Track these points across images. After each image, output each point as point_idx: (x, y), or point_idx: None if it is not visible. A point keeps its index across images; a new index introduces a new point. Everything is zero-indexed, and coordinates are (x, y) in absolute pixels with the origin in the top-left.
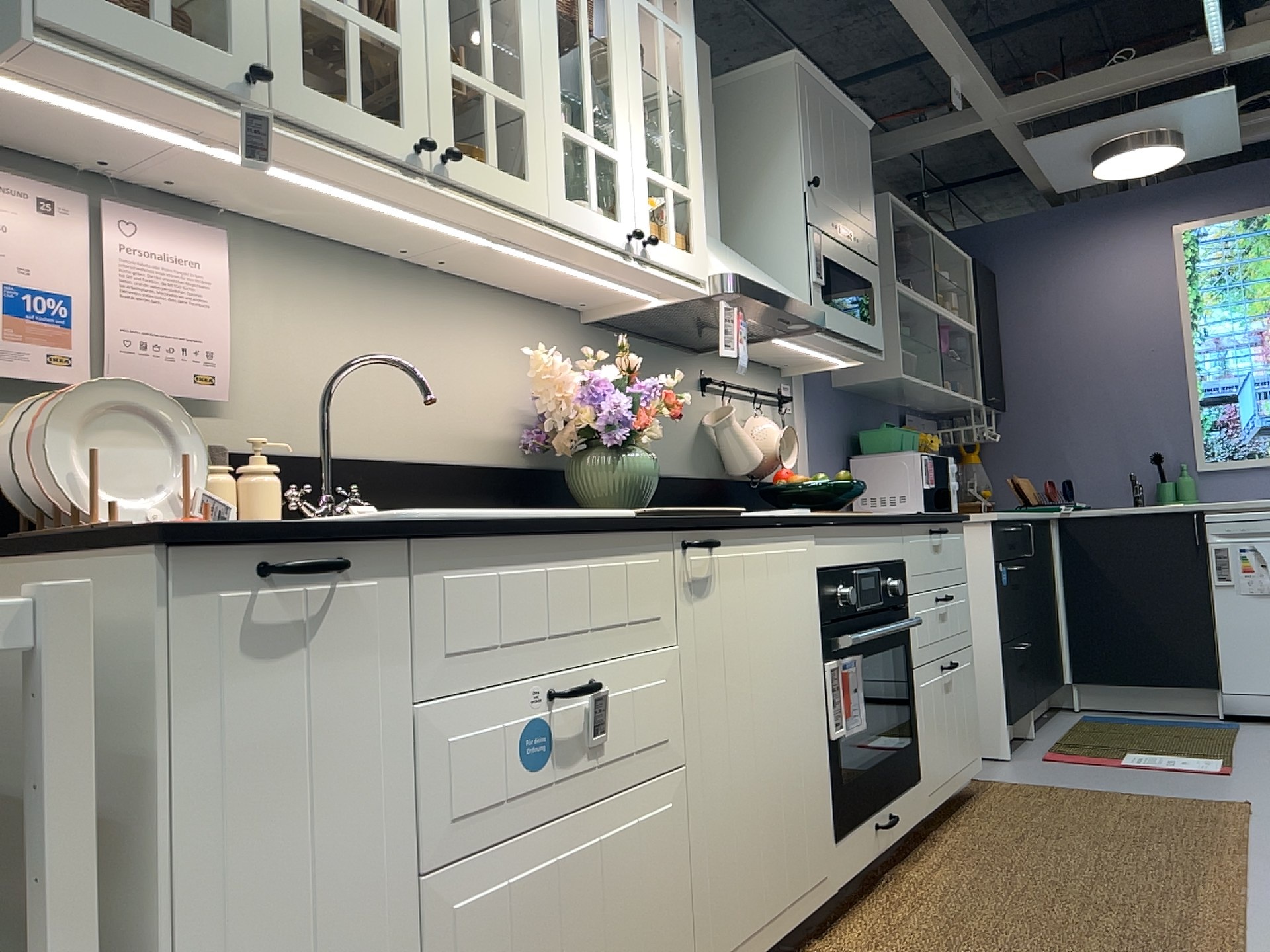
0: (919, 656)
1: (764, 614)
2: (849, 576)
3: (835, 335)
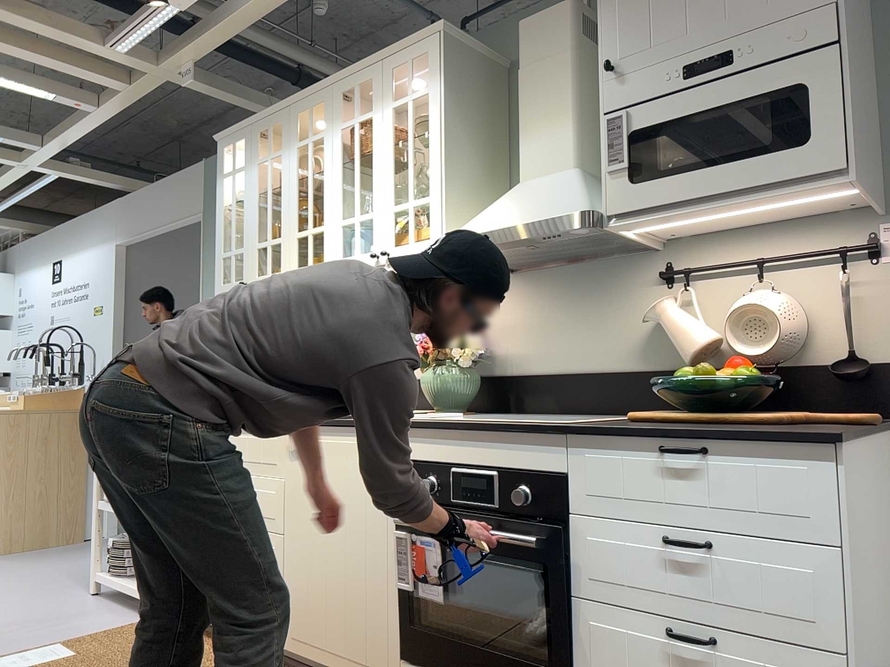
0: (584, 587)
1: (339, 477)
2: (441, 471)
3: (677, 203)
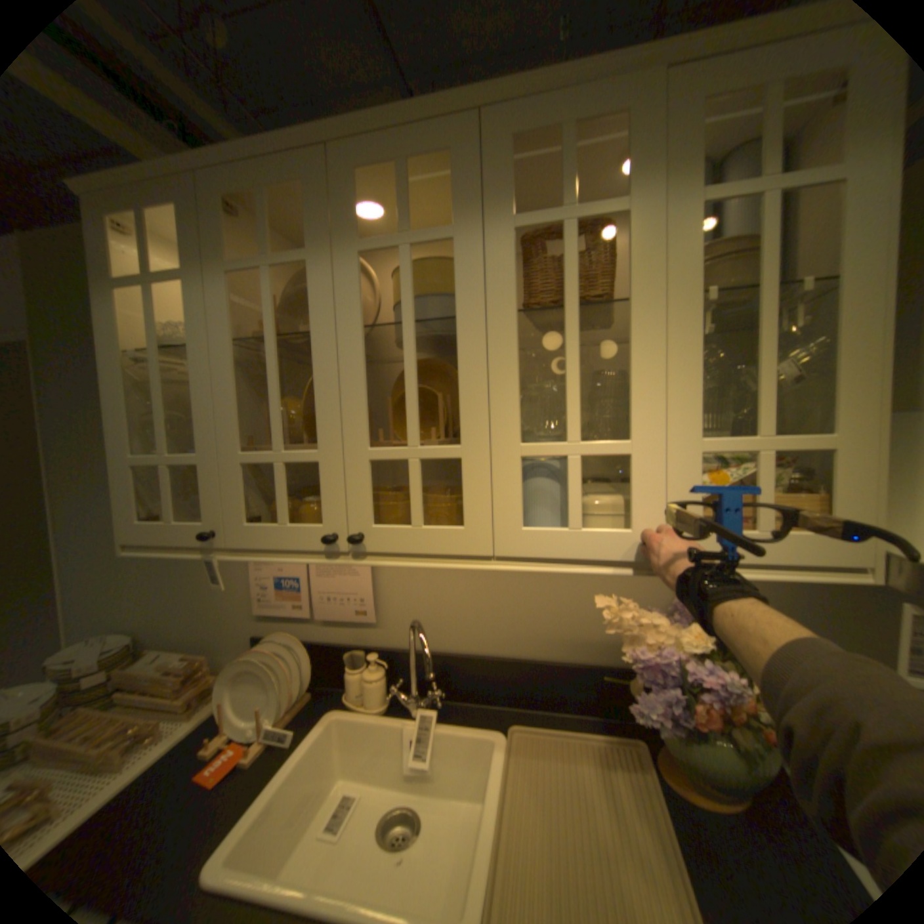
0: None
1: None
2: None
3: None
